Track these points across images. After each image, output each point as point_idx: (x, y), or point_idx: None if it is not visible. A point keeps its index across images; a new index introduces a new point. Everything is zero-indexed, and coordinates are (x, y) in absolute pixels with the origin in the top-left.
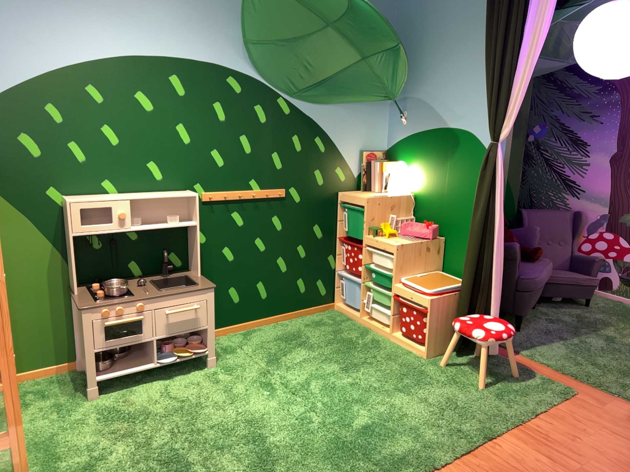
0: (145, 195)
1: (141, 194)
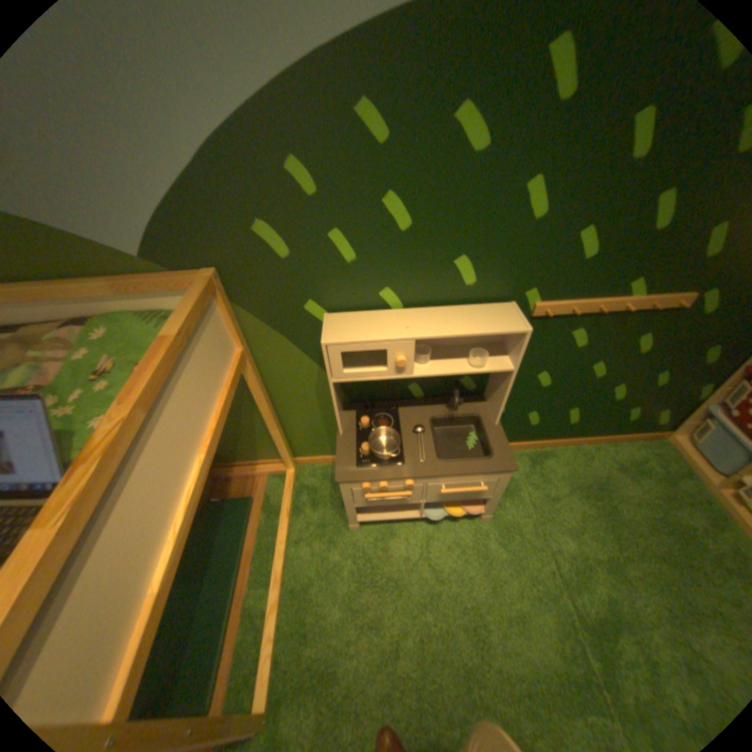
0: (440, 326)
1: (437, 314)
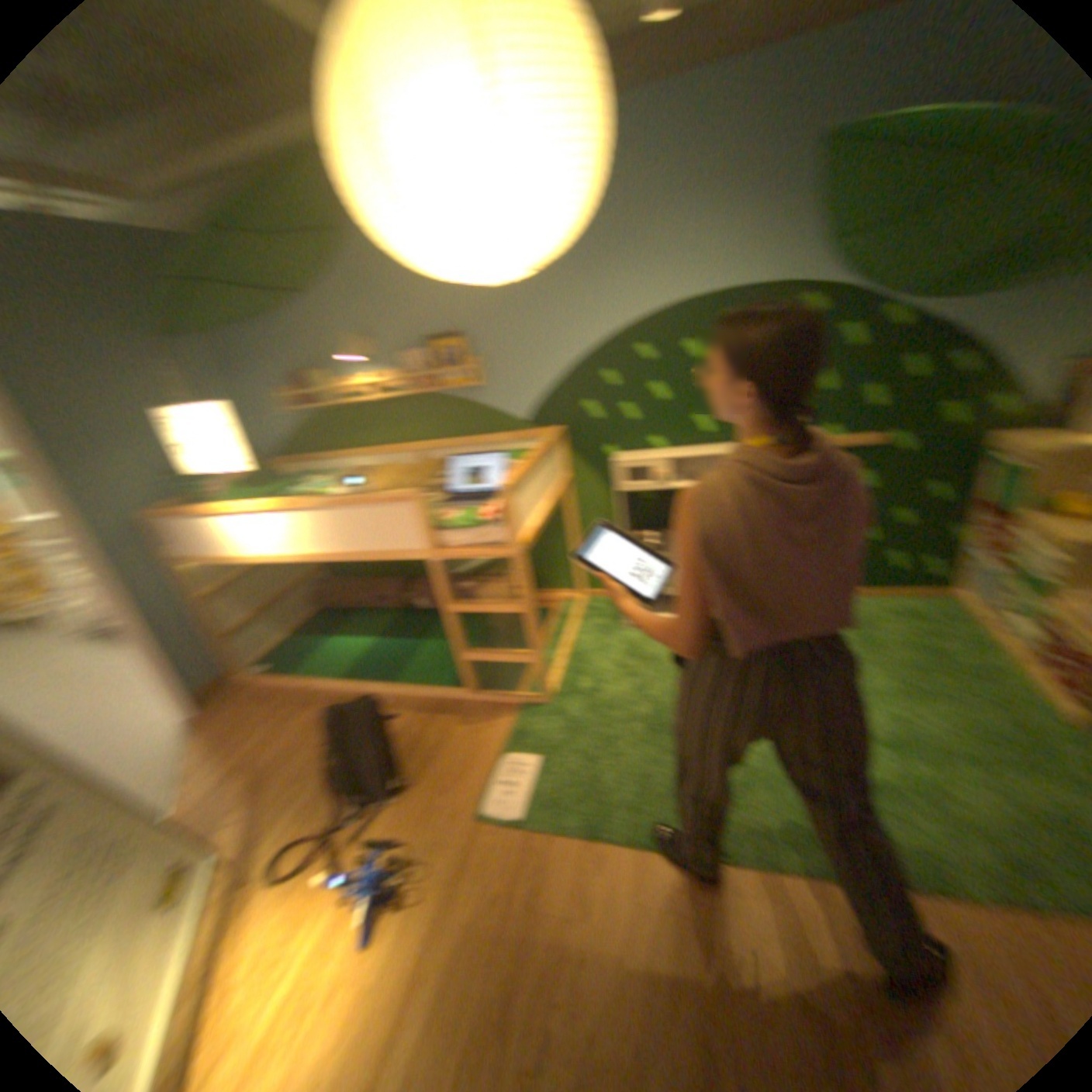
0: (682, 453)
1: (682, 450)
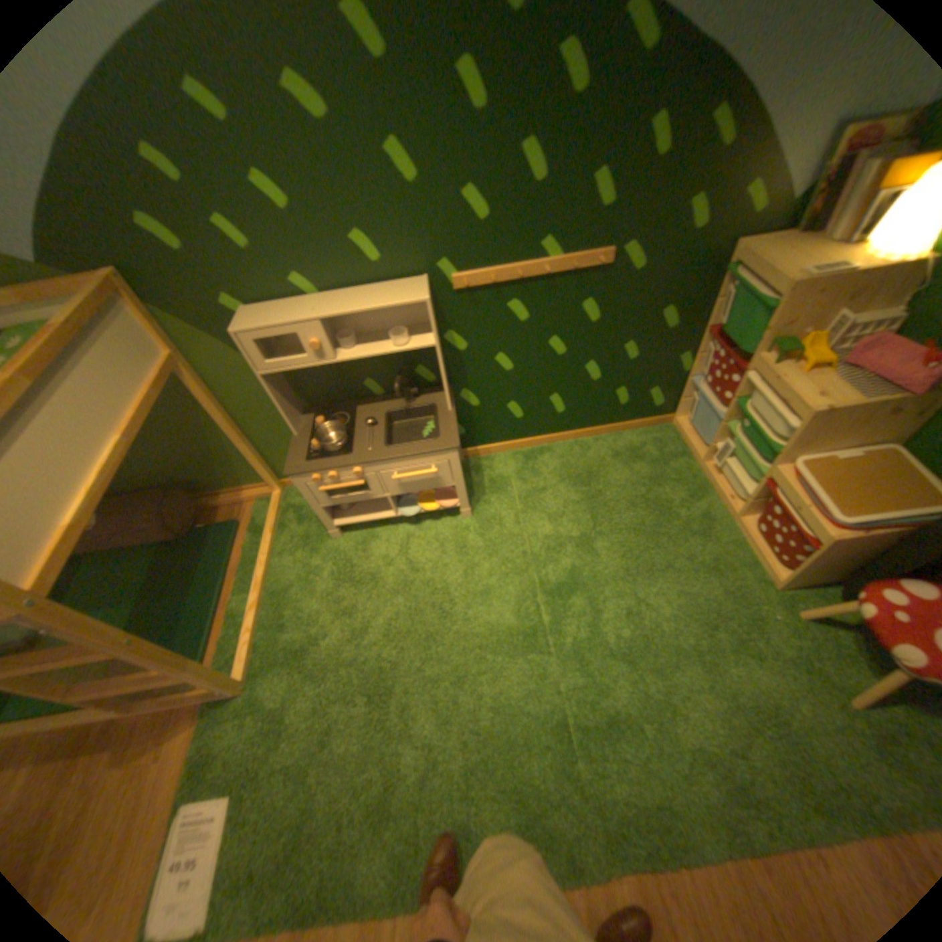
0: (346, 305)
1: (348, 295)
